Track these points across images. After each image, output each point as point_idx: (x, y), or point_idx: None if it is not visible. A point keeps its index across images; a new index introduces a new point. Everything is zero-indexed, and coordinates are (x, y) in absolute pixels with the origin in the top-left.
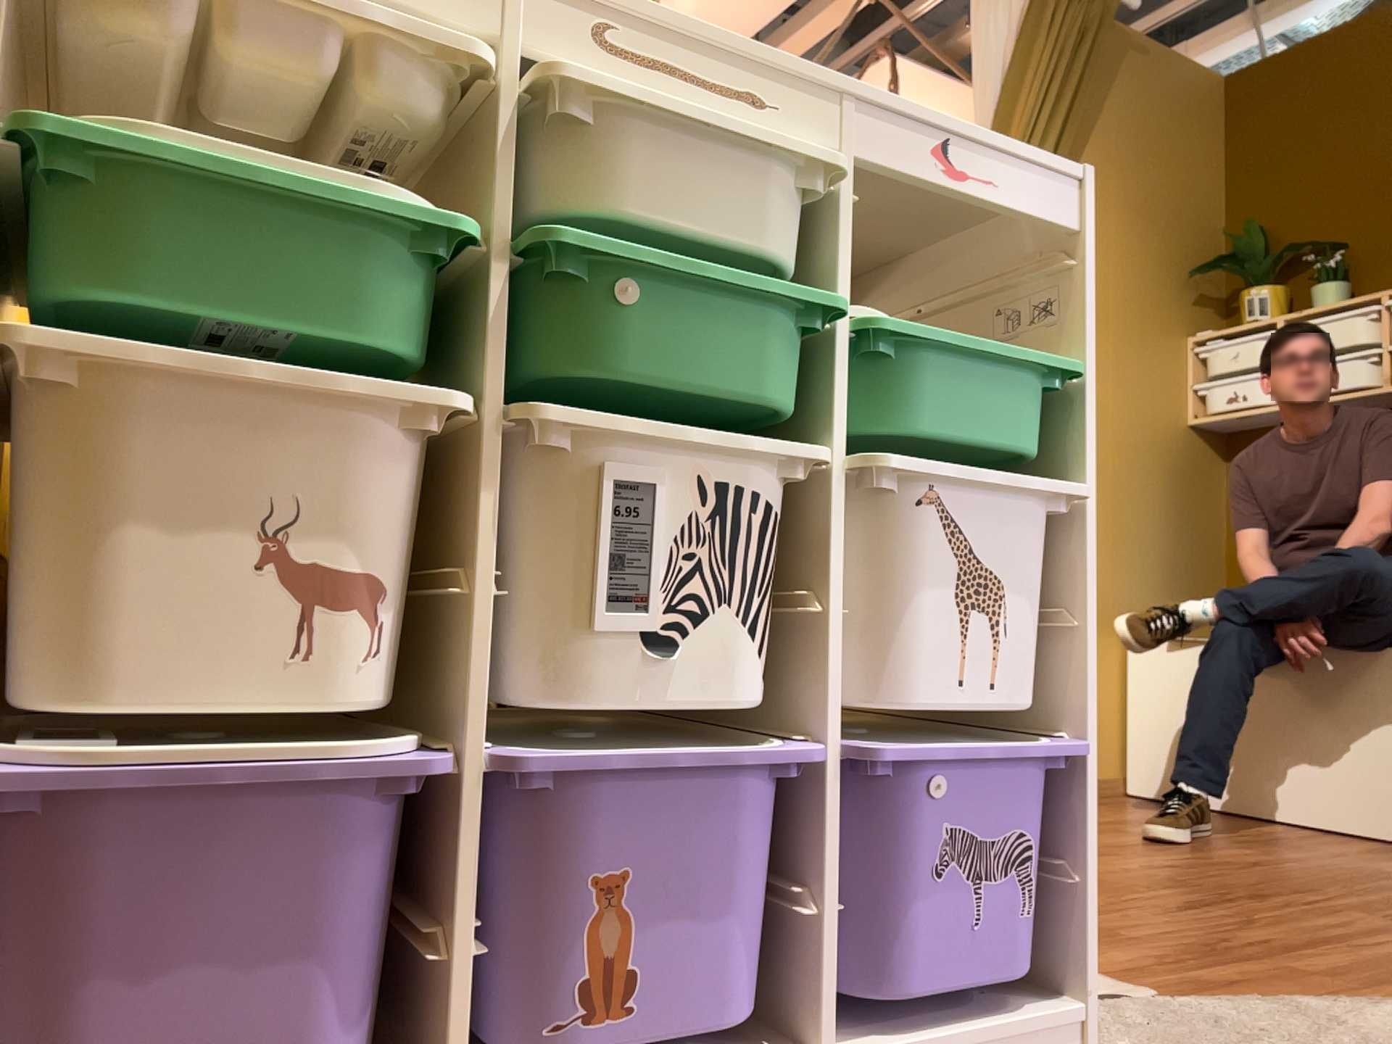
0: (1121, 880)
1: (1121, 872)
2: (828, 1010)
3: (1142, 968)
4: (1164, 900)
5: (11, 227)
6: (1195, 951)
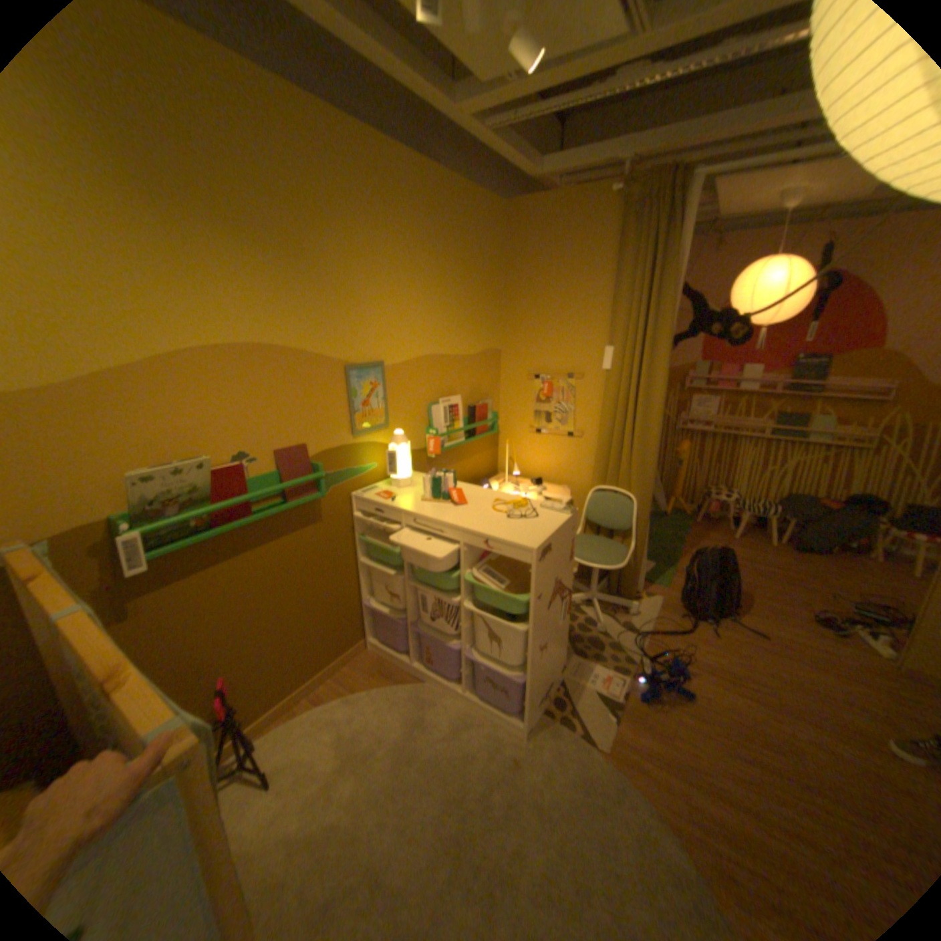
0: (760, 737)
1: (775, 736)
2: (466, 688)
3: (629, 751)
4: (740, 754)
5: (360, 545)
6: (670, 766)
